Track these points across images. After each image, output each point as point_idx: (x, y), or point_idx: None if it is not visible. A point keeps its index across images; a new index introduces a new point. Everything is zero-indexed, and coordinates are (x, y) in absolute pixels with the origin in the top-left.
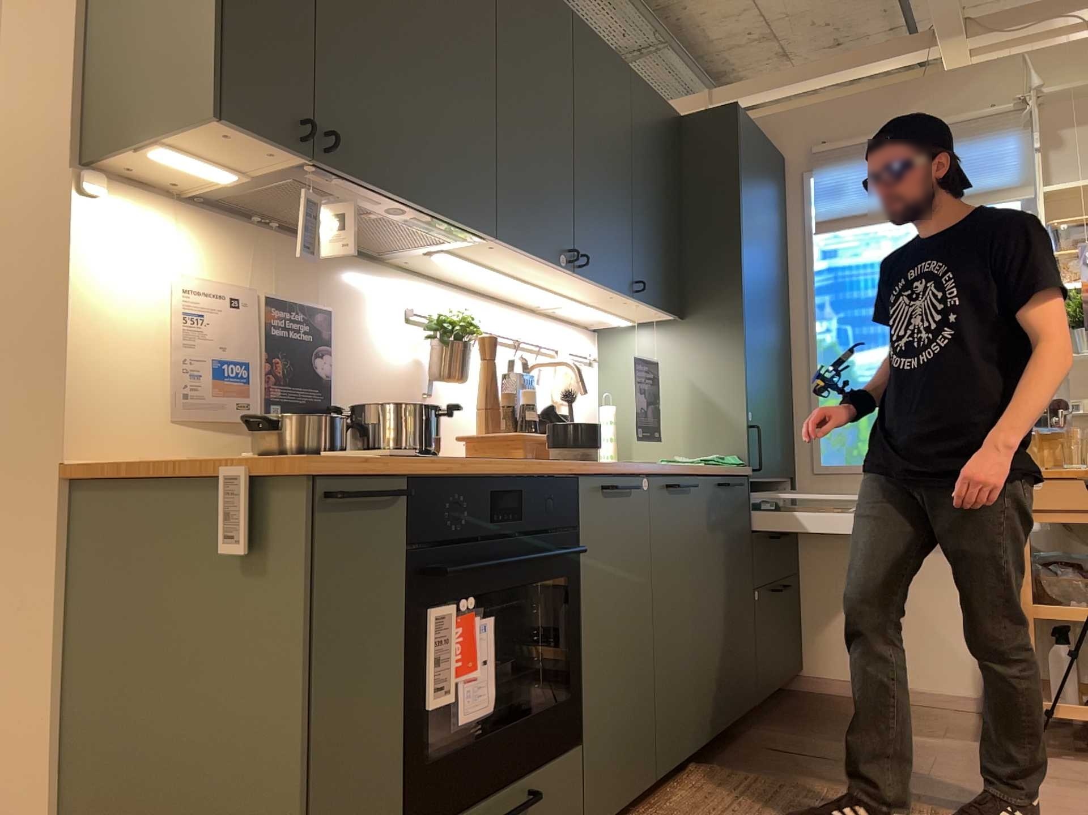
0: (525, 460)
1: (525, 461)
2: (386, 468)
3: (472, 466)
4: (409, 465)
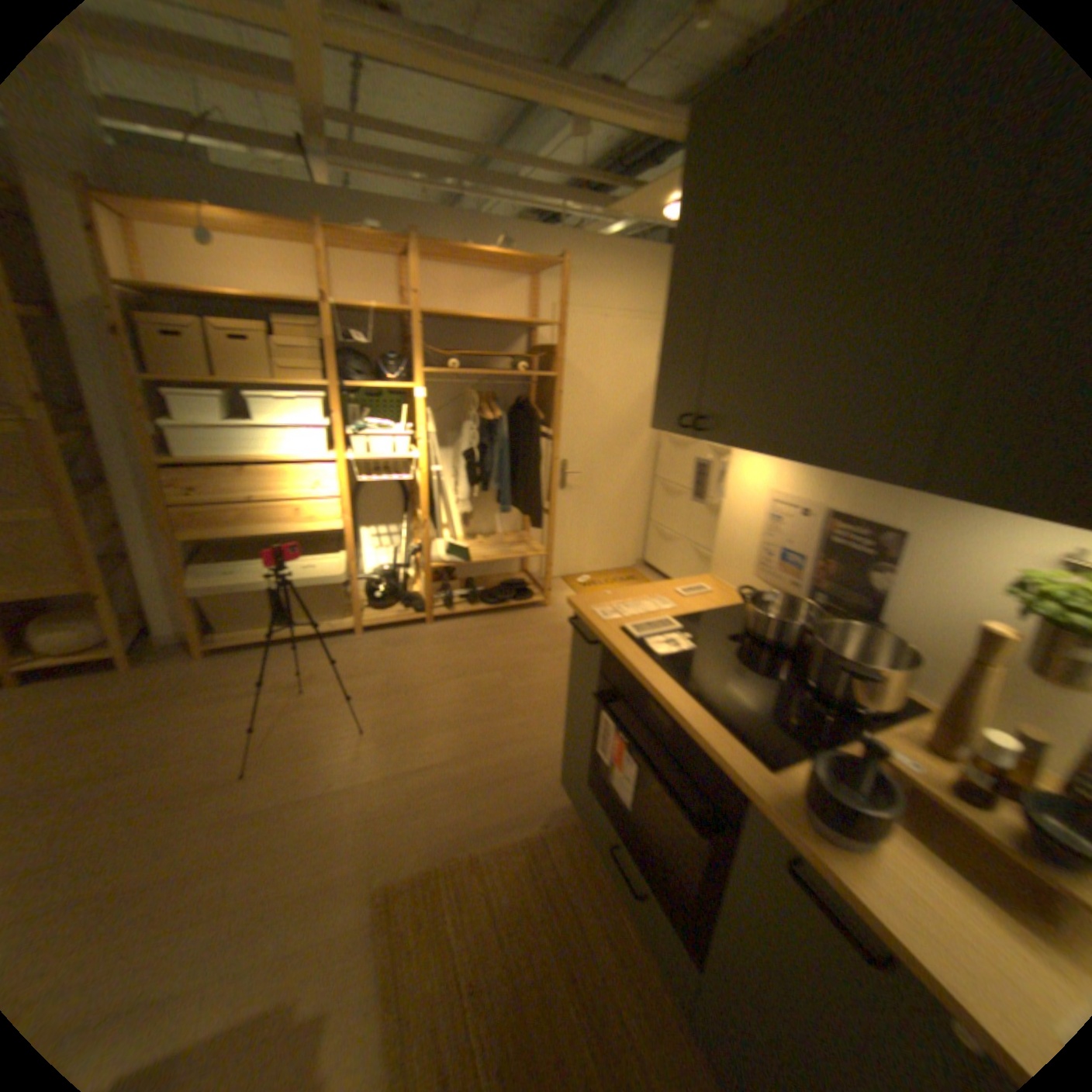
0: (717, 722)
1: (701, 717)
2: (588, 626)
3: (645, 672)
4: (595, 633)
